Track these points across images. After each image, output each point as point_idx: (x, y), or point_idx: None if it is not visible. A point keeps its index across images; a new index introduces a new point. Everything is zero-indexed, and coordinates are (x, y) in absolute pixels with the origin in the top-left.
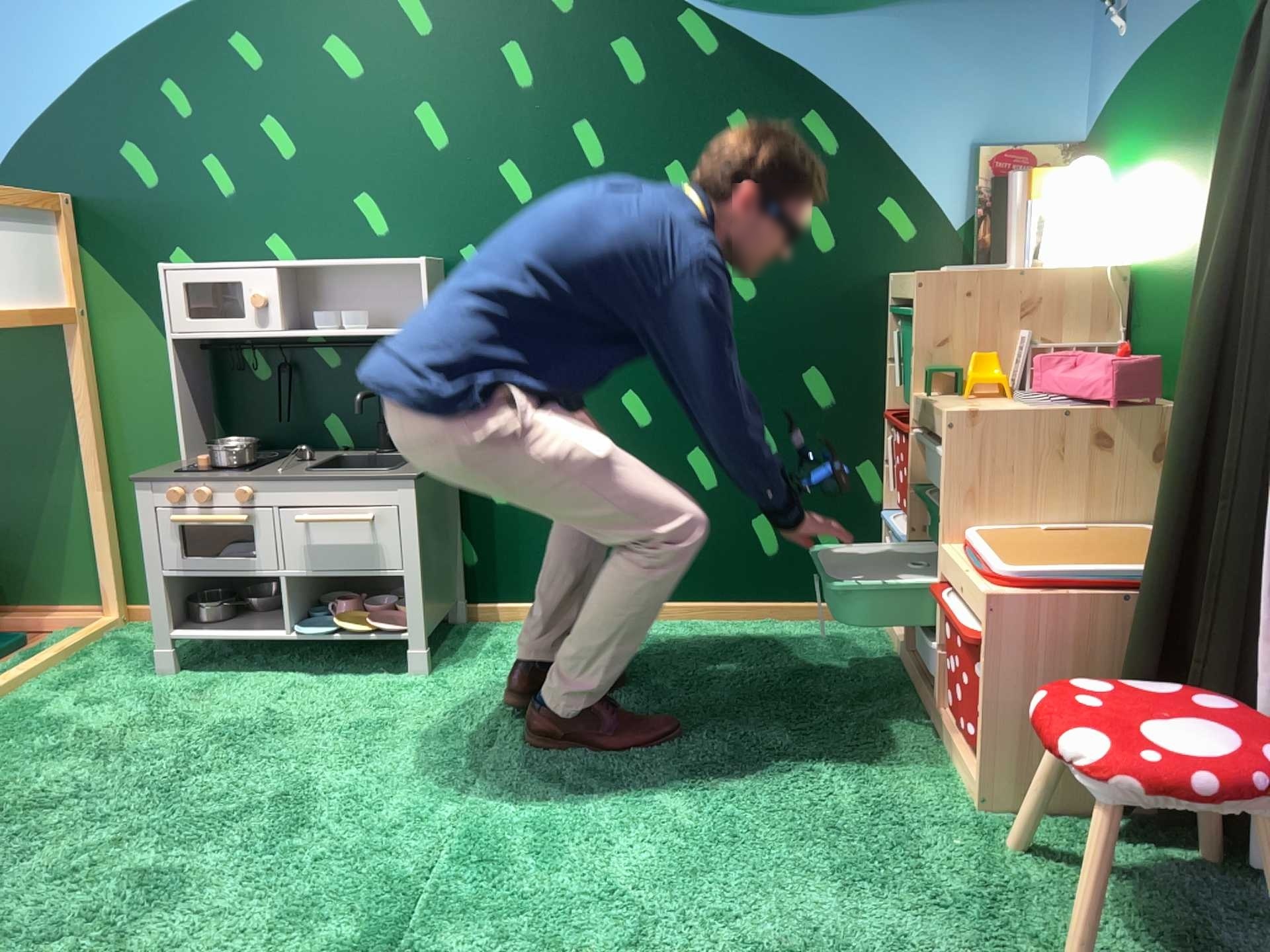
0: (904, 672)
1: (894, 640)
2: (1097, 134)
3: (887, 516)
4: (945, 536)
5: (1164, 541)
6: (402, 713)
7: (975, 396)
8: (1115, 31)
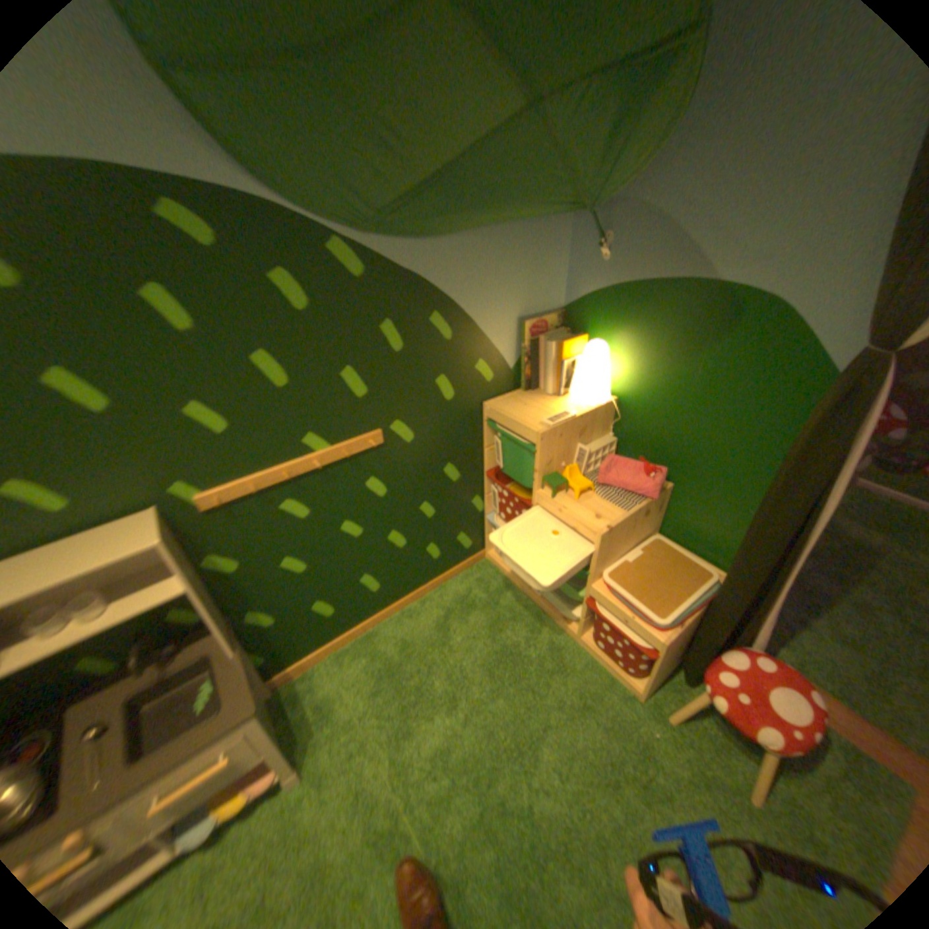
0: (529, 600)
1: (506, 575)
2: (580, 309)
3: (492, 521)
4: (591, 582)
5: (728, 595)
6: (317, 838)
7: (579, 496)
8: (603, 255)
